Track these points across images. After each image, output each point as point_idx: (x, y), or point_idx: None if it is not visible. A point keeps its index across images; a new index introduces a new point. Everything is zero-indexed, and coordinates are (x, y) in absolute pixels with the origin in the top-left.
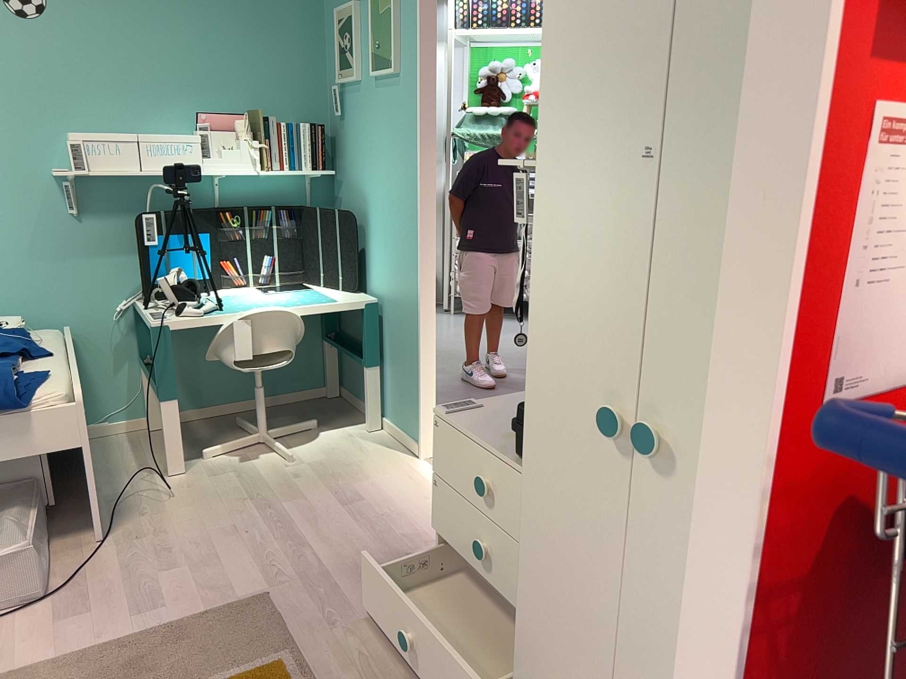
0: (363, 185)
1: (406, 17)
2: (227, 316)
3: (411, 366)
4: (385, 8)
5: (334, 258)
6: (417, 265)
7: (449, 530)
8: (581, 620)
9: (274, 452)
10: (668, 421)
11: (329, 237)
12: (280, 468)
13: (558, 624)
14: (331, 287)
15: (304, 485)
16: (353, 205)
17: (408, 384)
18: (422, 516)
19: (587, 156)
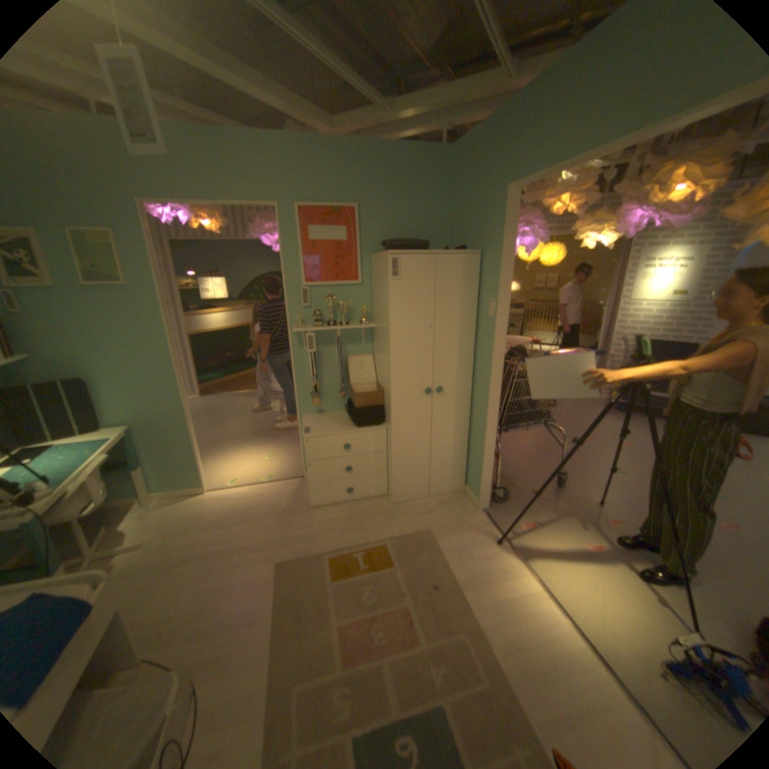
0: (76, 359)
1: (130, 251)
2: (67, 483)
3: (181, 450)
4: (100, 242)
5: (64, 417)
6: (177, 394)
7: (322, 476)
8: (417, 447)
9: (117, 555)
10: (440, 385)
11: (54, 403)
12: (145, 553)
13: (409, 454)
14: (65, 437)
15: (181, 542)
16: (58, 375)
17: (178, 462)
18: (258, 502)
19: (410, 330)
